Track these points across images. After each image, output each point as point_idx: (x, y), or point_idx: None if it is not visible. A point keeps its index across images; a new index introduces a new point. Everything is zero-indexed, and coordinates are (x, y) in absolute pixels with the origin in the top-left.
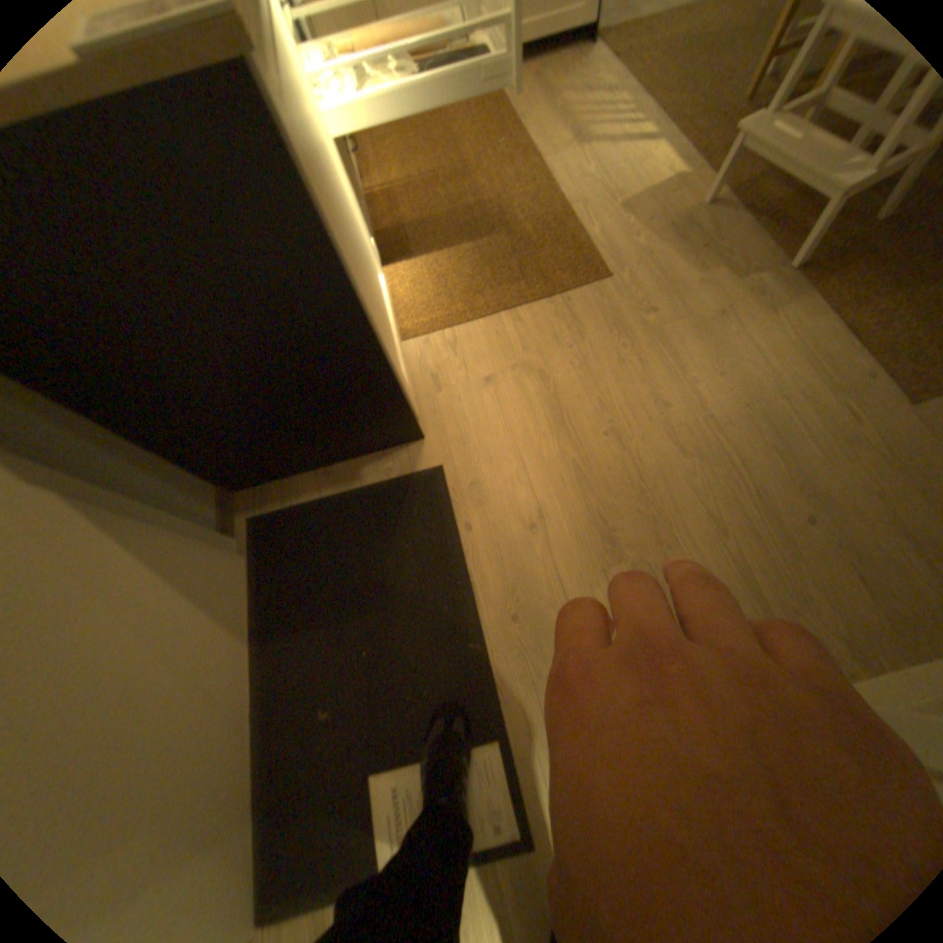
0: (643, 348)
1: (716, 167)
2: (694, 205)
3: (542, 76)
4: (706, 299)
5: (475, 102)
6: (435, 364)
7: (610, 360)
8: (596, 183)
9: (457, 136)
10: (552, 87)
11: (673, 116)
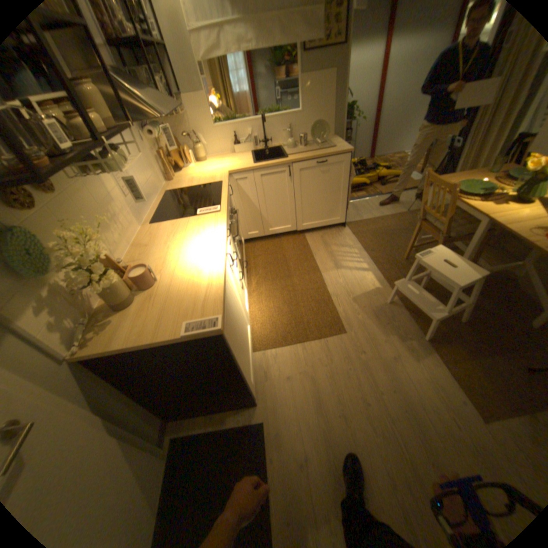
0: (359, 372)
1: (392, 287)
2: (383, 303)
3: (324, 238)
4: (387, 350)
5: (296, 246)
6: (266, 366)
7: (344, 376)
8: (342, 287)
9: (288, 259)
10: (327, 243)
11: (375, 262)
